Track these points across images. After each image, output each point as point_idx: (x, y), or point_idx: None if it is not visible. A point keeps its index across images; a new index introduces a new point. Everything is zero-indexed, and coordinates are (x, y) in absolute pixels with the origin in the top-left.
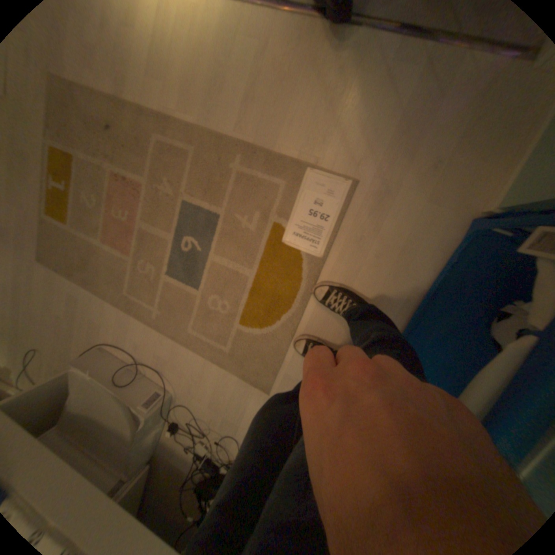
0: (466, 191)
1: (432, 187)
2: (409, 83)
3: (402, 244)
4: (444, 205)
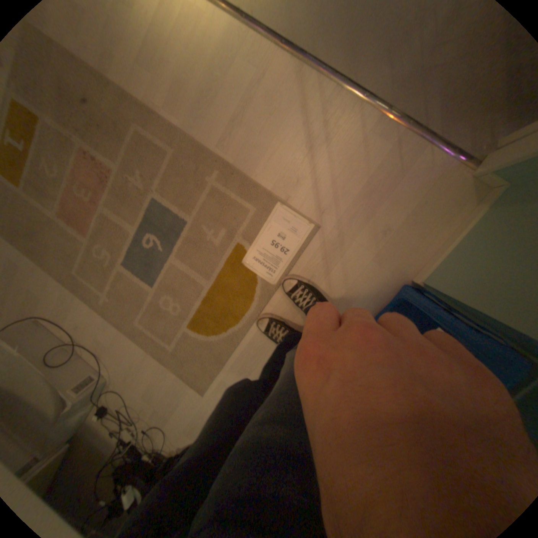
0: (404, 260)
1: (378, 249)
2: (379, 156)
3: (345, 290)
4: (384, 266)
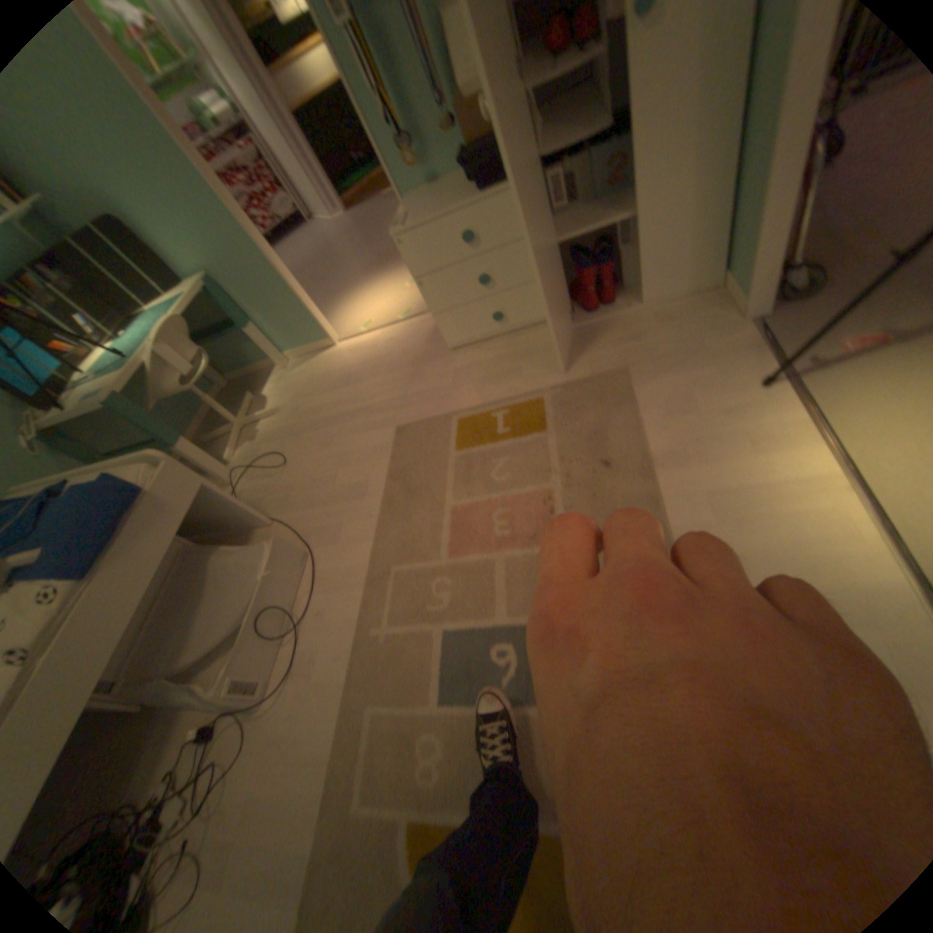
0: None
1: None
2: None
3: None
4: None
